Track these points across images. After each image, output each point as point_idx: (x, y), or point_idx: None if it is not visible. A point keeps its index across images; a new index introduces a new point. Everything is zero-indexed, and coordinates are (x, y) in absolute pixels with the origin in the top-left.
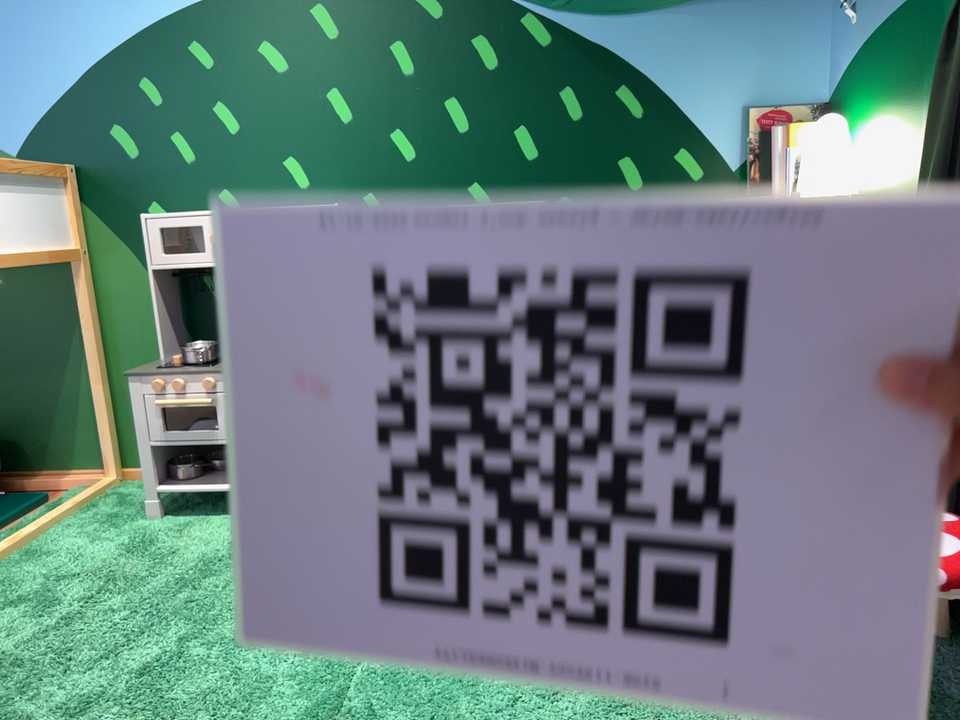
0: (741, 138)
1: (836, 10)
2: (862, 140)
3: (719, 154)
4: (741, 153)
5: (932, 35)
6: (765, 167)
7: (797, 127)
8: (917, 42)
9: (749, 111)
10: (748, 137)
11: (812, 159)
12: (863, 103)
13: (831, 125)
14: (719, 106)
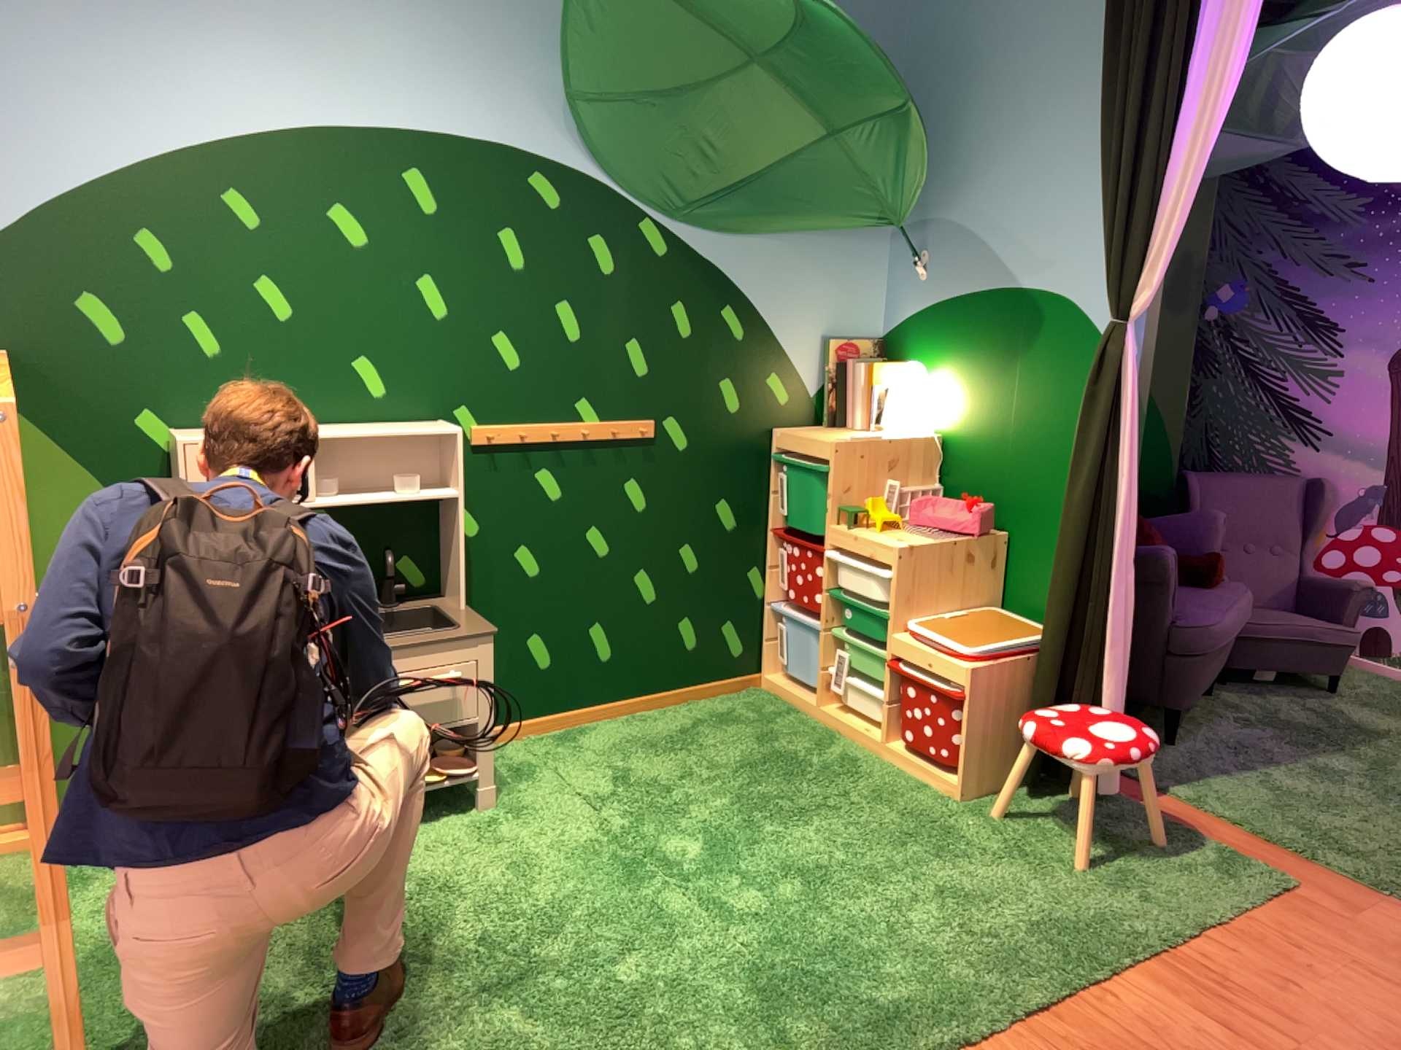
0: (817, 368)
1: (893, 264)
2: (929, 388)
3: (799, 382)
4: (816, 382)
5: (1017, 333)
6: (839, 398)
7: (868, 365)
8: (999, 332)
9: (827, 344)
10: (823, 367)
11: (890, 400)
12: (930, 358)
13: (912, 375)
14: (802, 337)
